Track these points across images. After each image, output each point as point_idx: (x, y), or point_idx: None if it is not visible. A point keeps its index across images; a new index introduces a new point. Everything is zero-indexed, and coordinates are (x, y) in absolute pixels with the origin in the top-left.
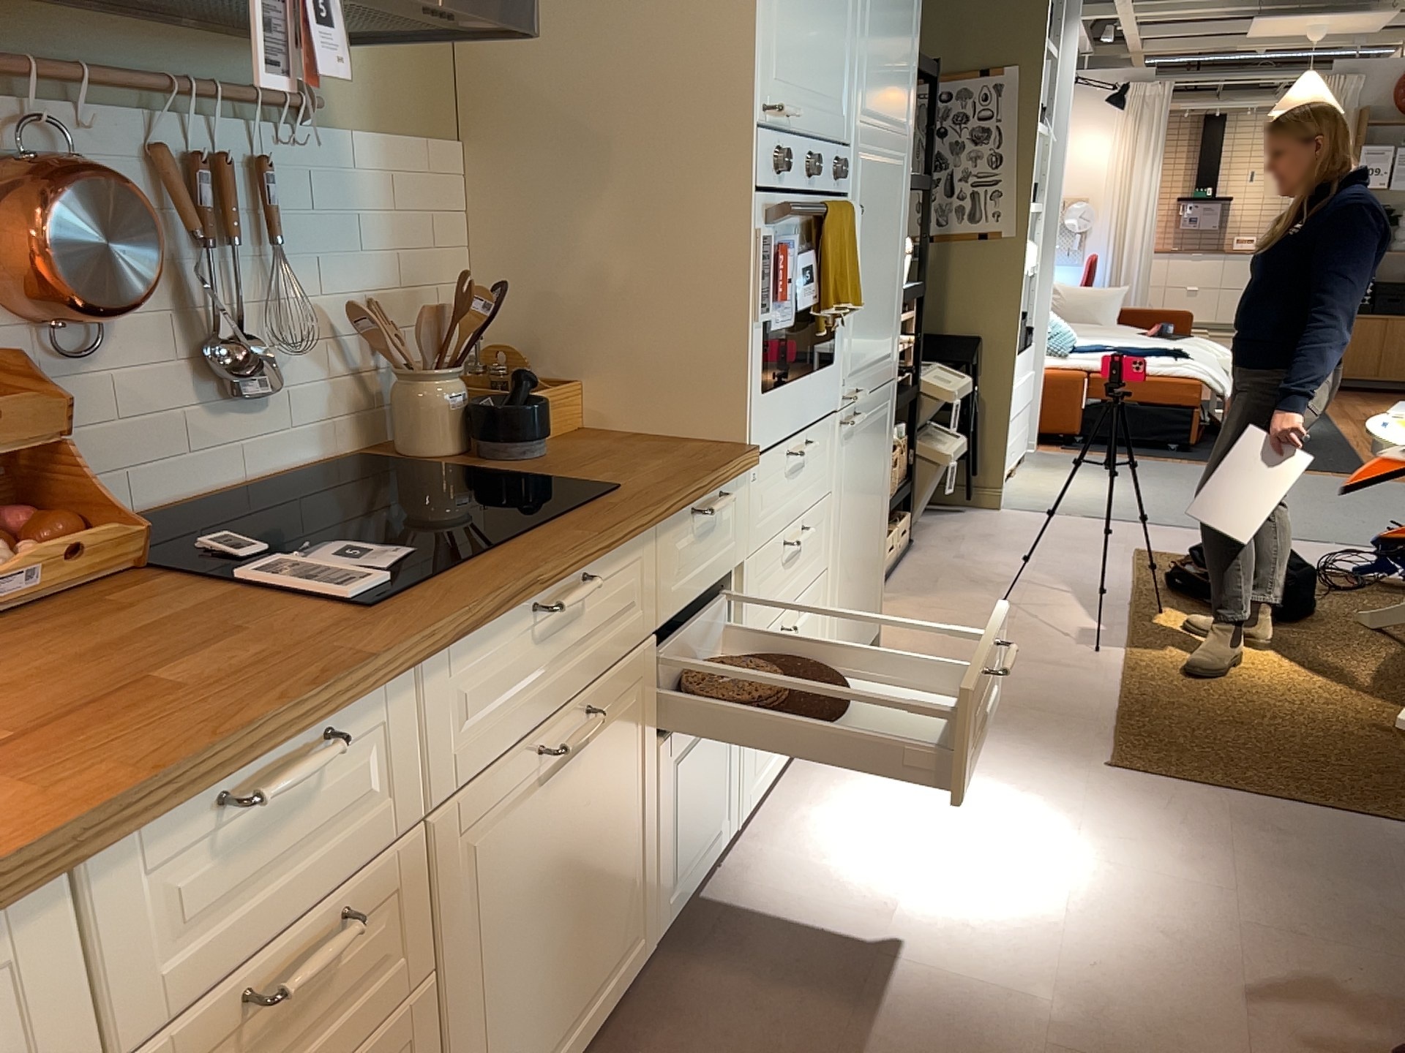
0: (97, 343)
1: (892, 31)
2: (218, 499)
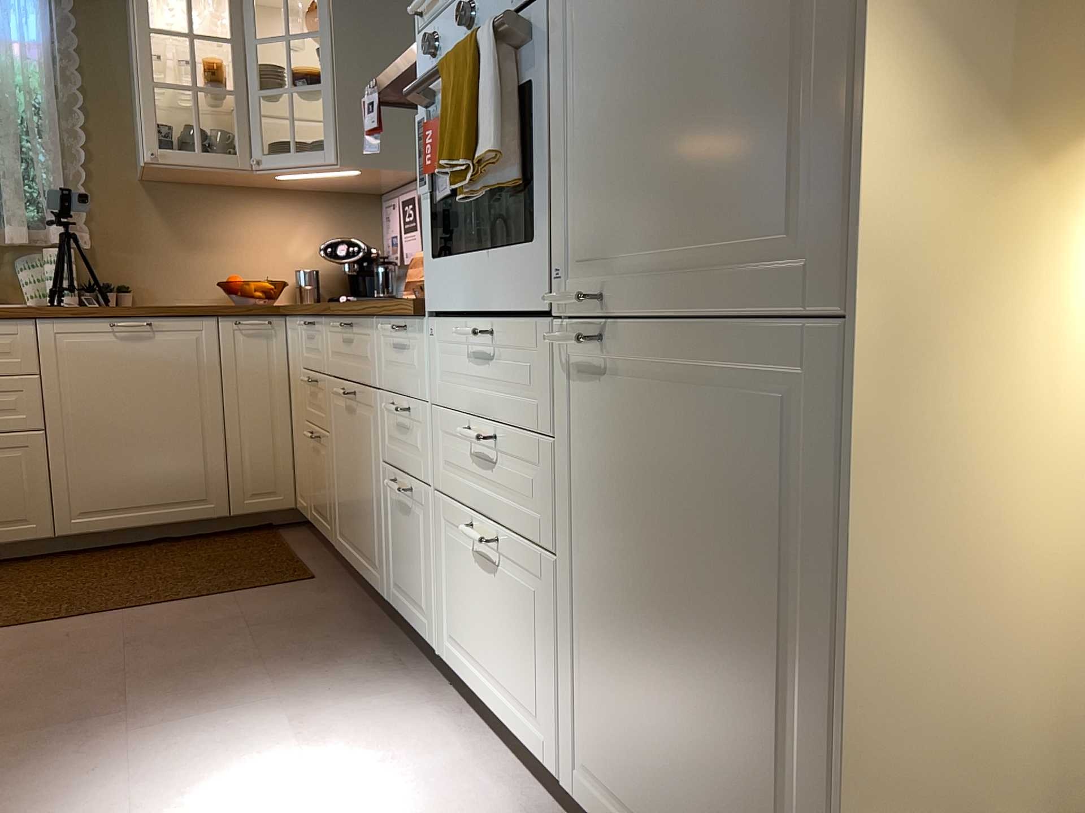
0: None
1: None
2: None
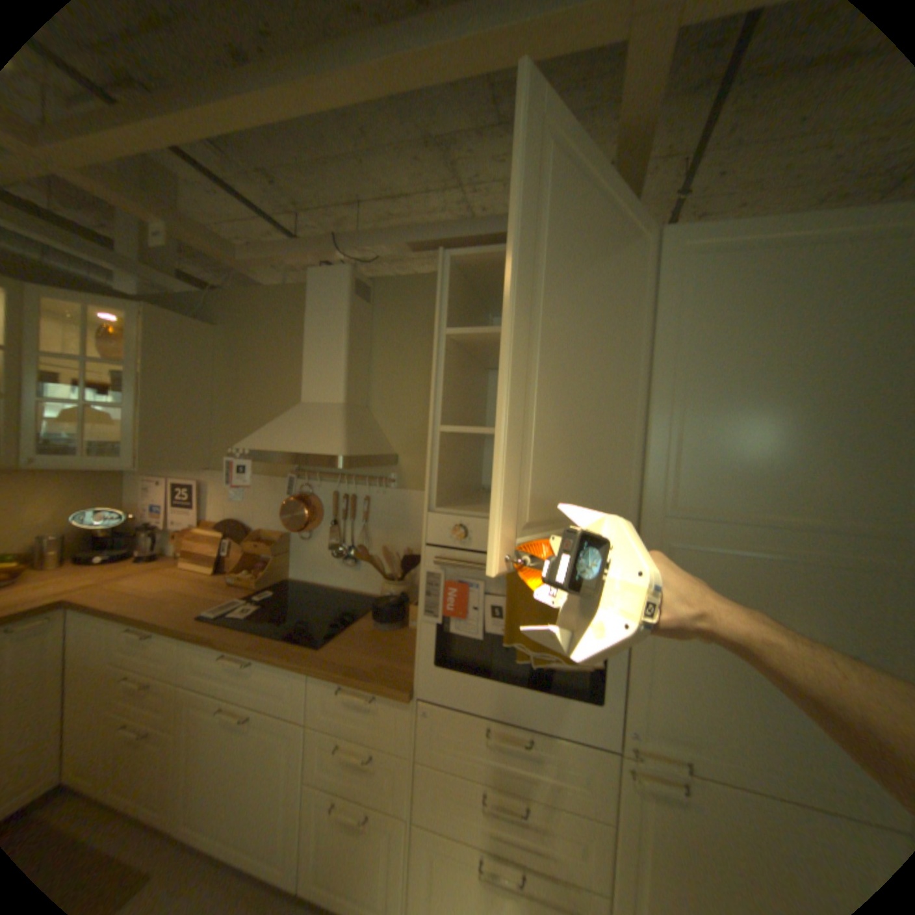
0: (313, 538)
1: (773, 430)
2: (336, 591)
